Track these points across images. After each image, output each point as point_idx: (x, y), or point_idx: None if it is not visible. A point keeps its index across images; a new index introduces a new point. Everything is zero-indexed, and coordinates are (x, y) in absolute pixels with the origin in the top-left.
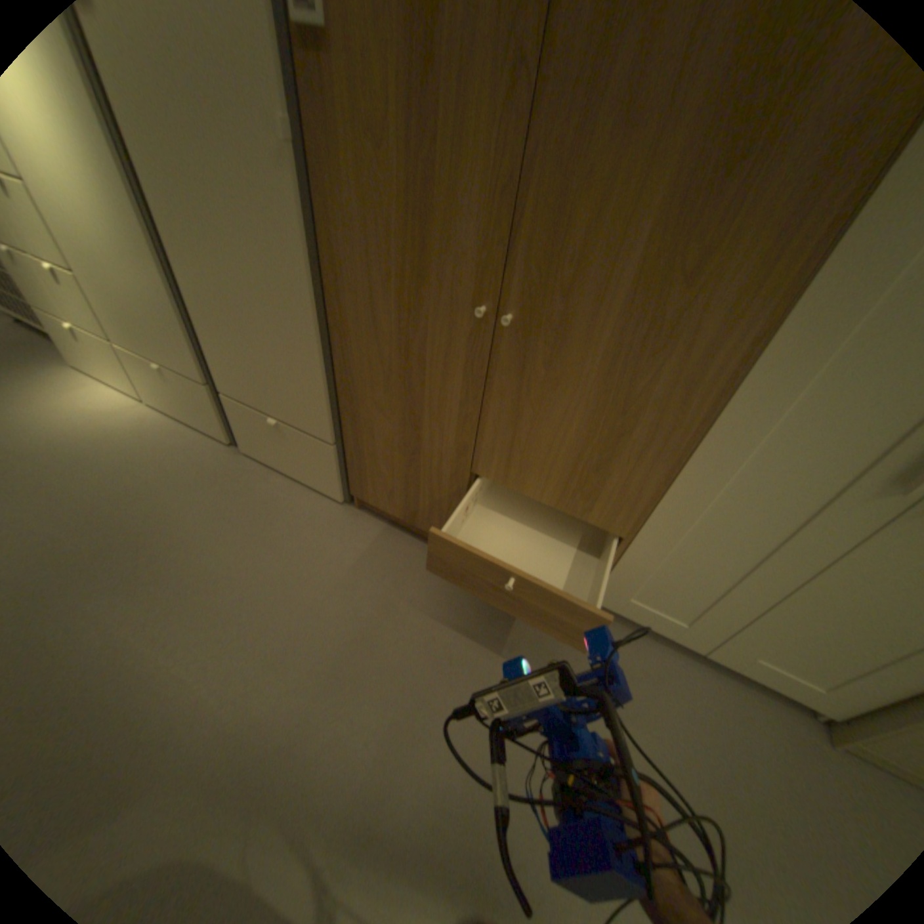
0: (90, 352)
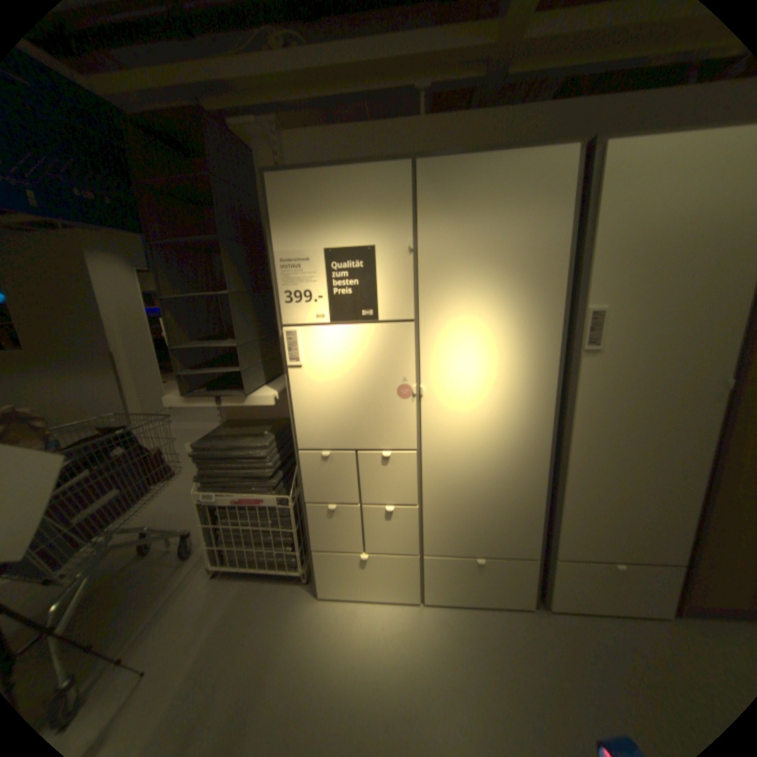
0: (369, 574)
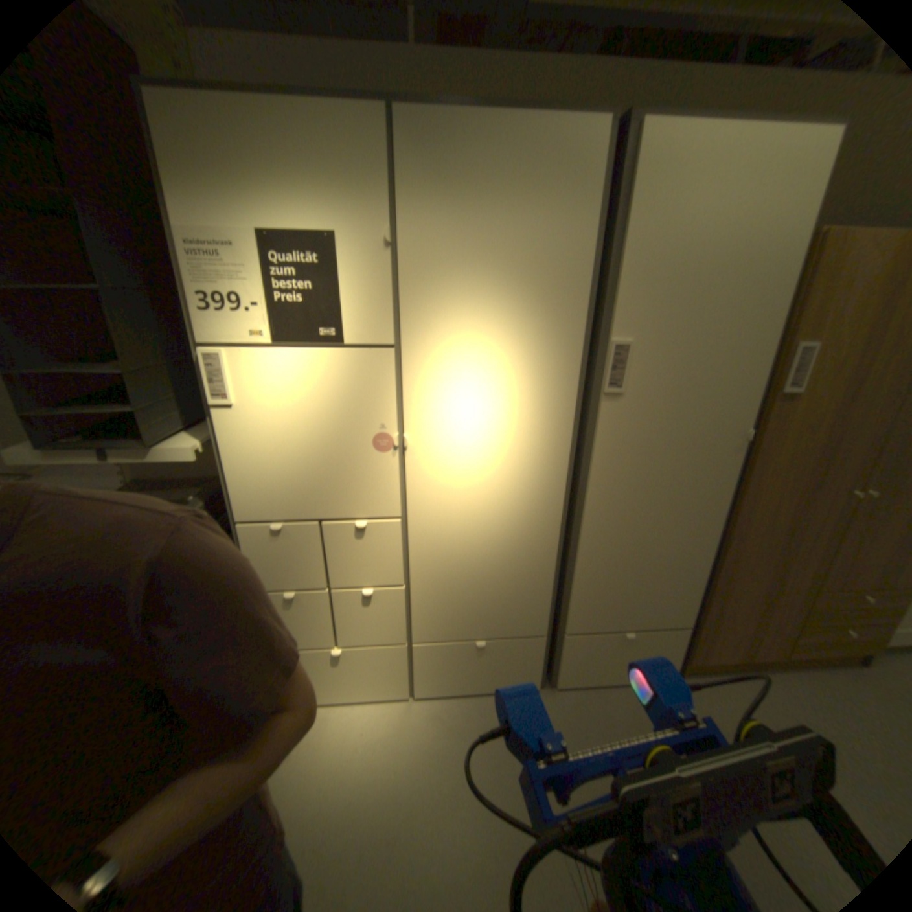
0: (343, 671)
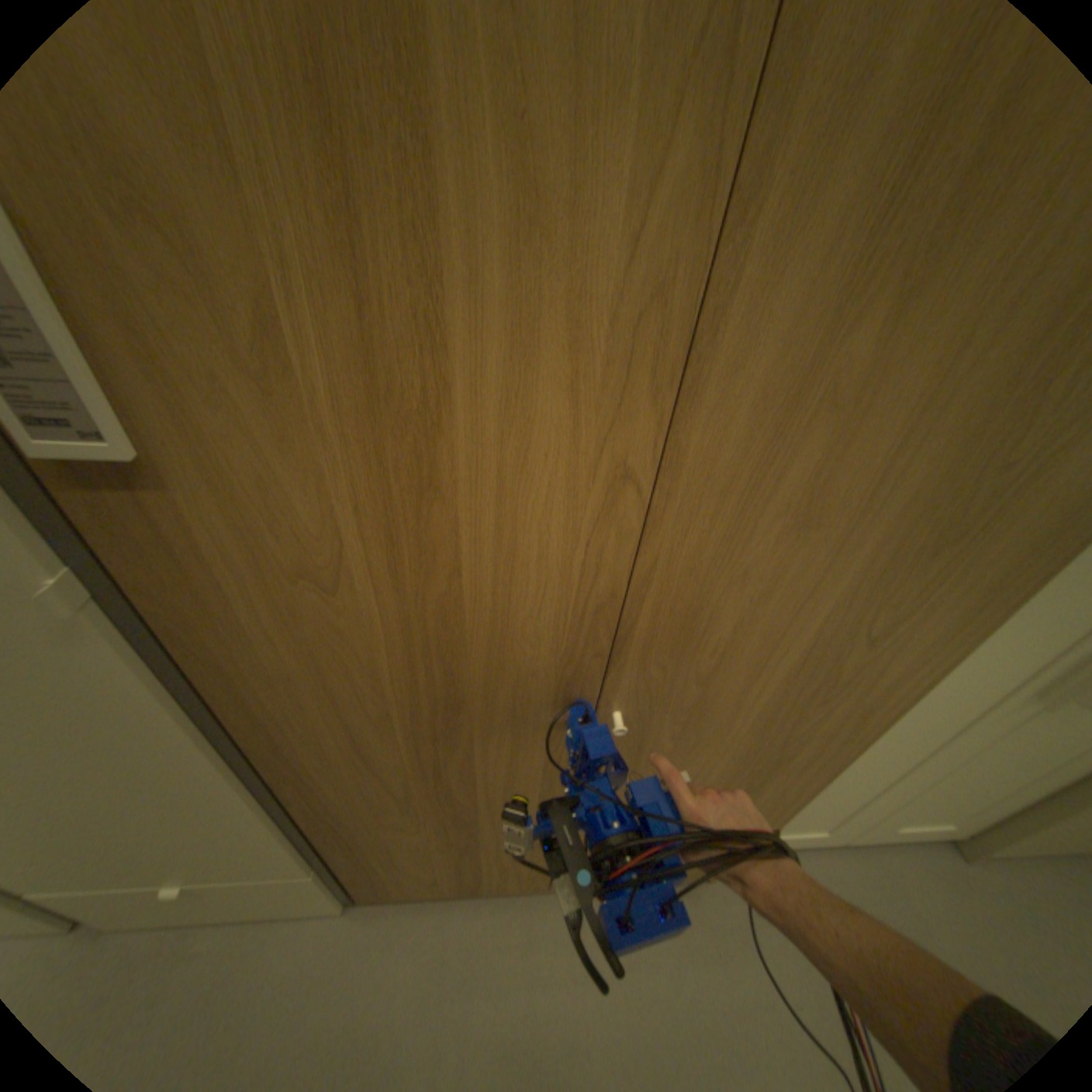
0: None
